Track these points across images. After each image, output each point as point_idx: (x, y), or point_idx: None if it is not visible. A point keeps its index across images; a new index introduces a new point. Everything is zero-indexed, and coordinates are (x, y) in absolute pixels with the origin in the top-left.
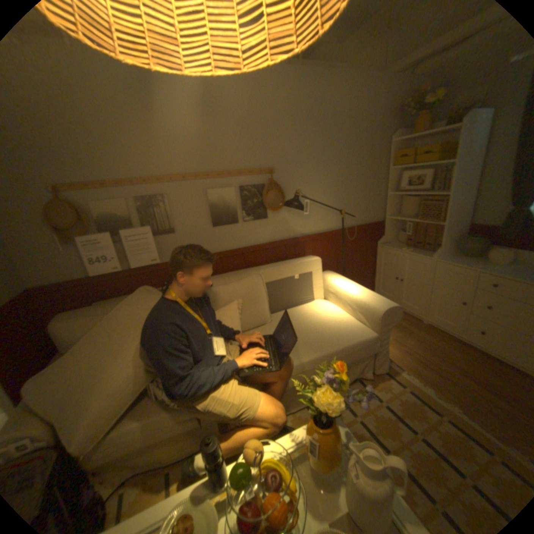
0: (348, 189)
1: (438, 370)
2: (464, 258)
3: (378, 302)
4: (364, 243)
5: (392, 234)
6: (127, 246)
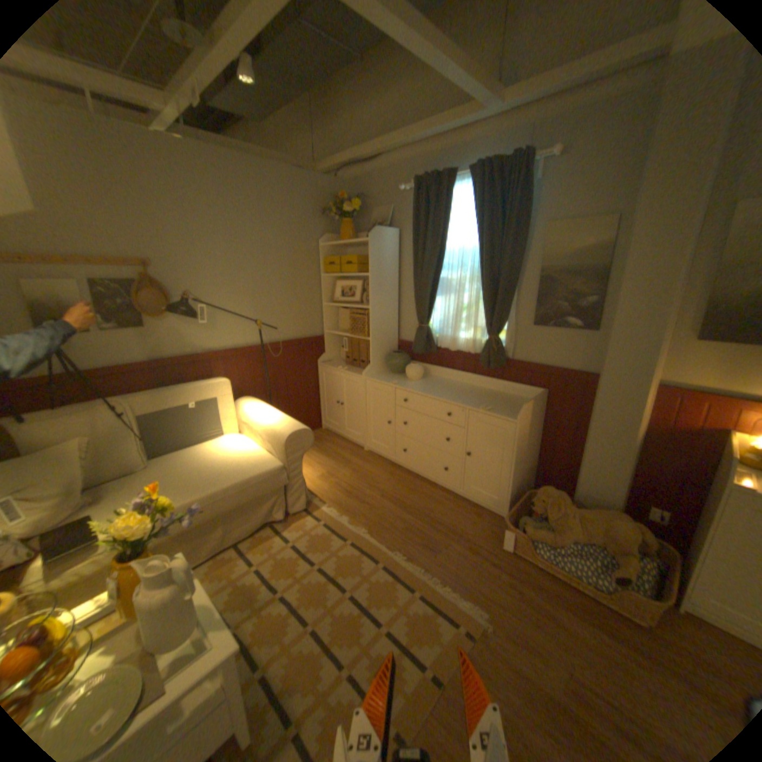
0: (269, 295)
1: (360, 496)
2: (390, 375)
3: (285, 426)
4: (300, 361)
5: (334, 351)
6: None
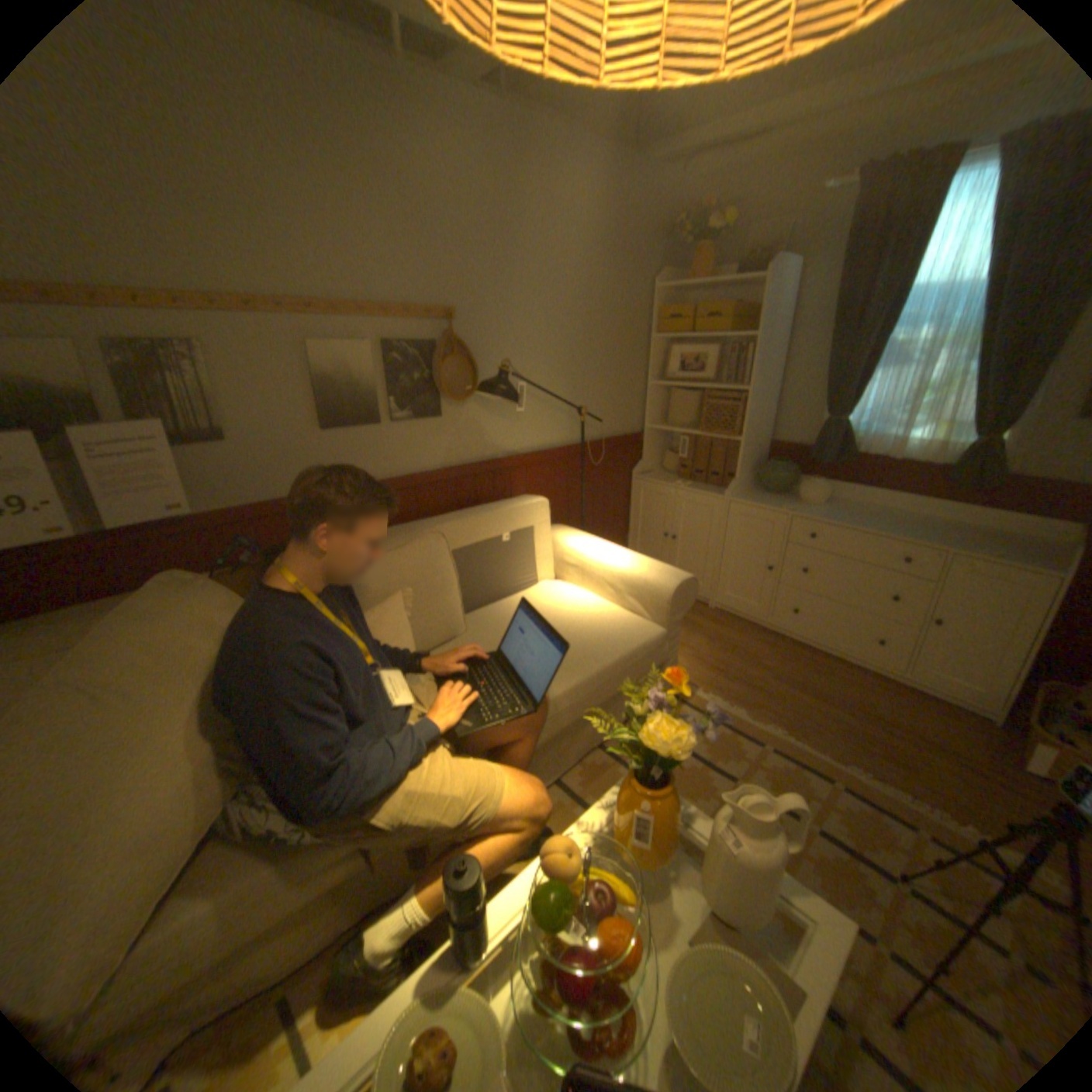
0: (586, 369)
1: (743, 678)
2: (766, 496)
3: (660, 573)
4: (611, 473)
5: (653, 458)
6: (91, 470)
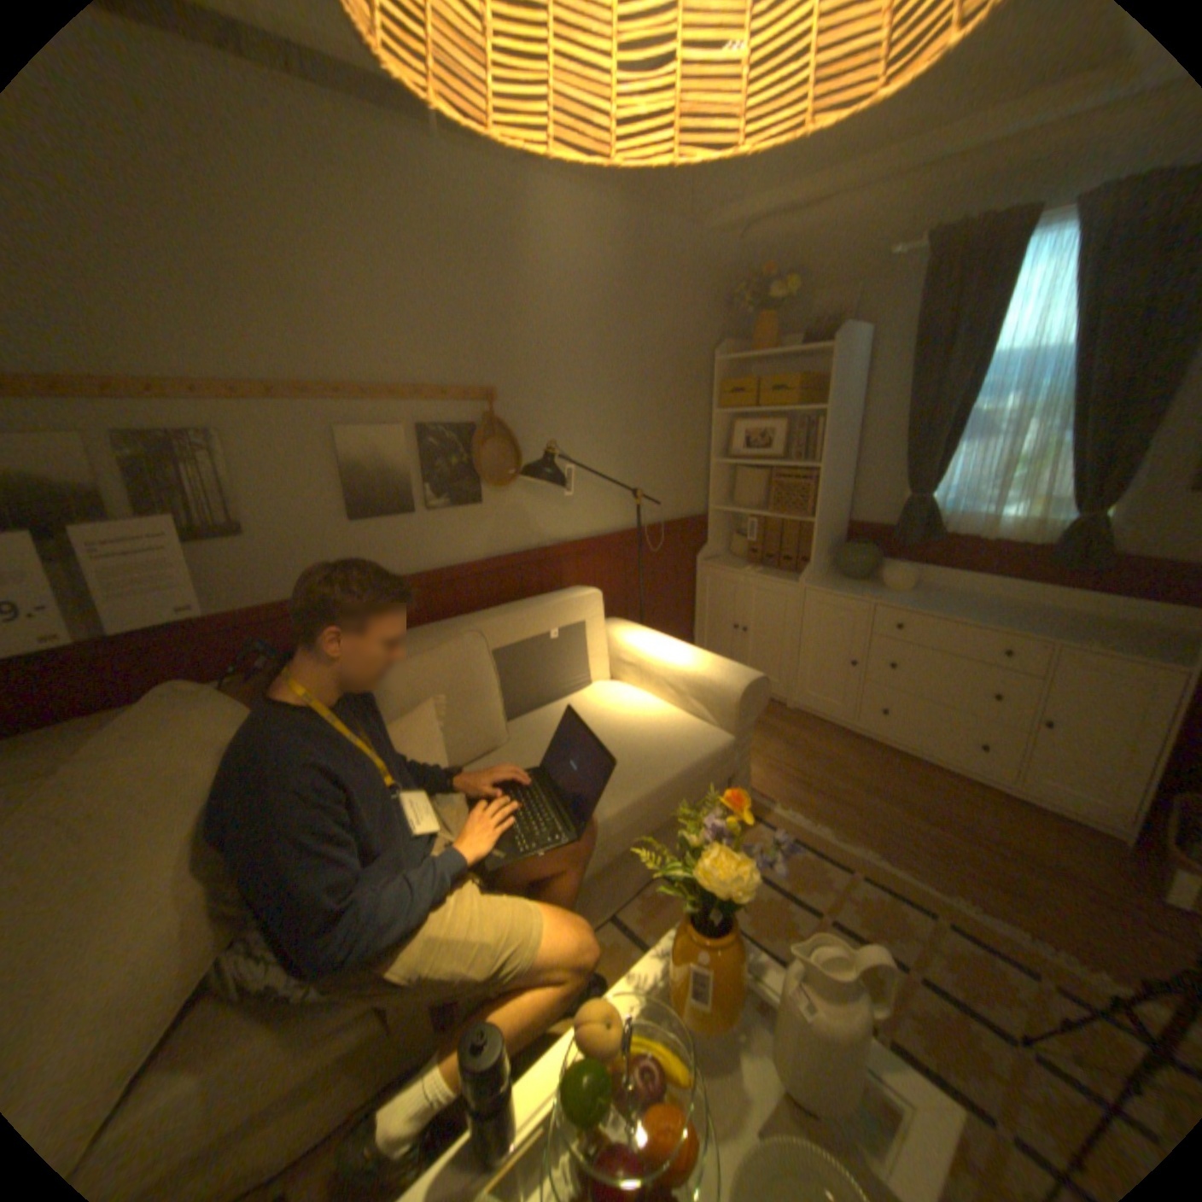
0: (642, 448)
1: (827, 791)
2: (846, 582)
3: (727, 672)
4: (673, 560)
5: (719, 541)
6: (93, 571)
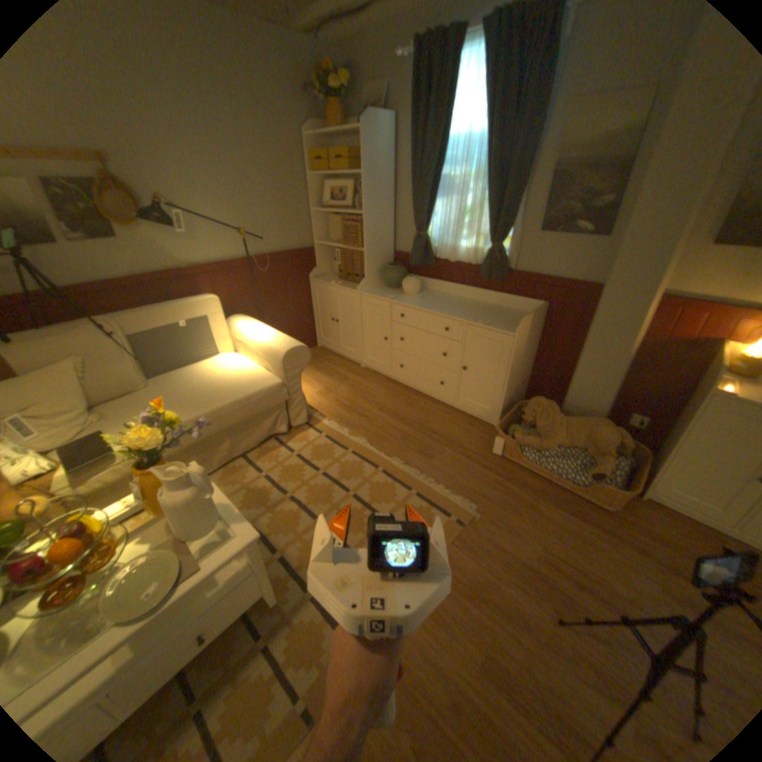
0: (250, 198)
1: (358, 409)
2: (386, 289)
3: (281, 343)
4: (290, 276)
5: (326, 264)
6: None
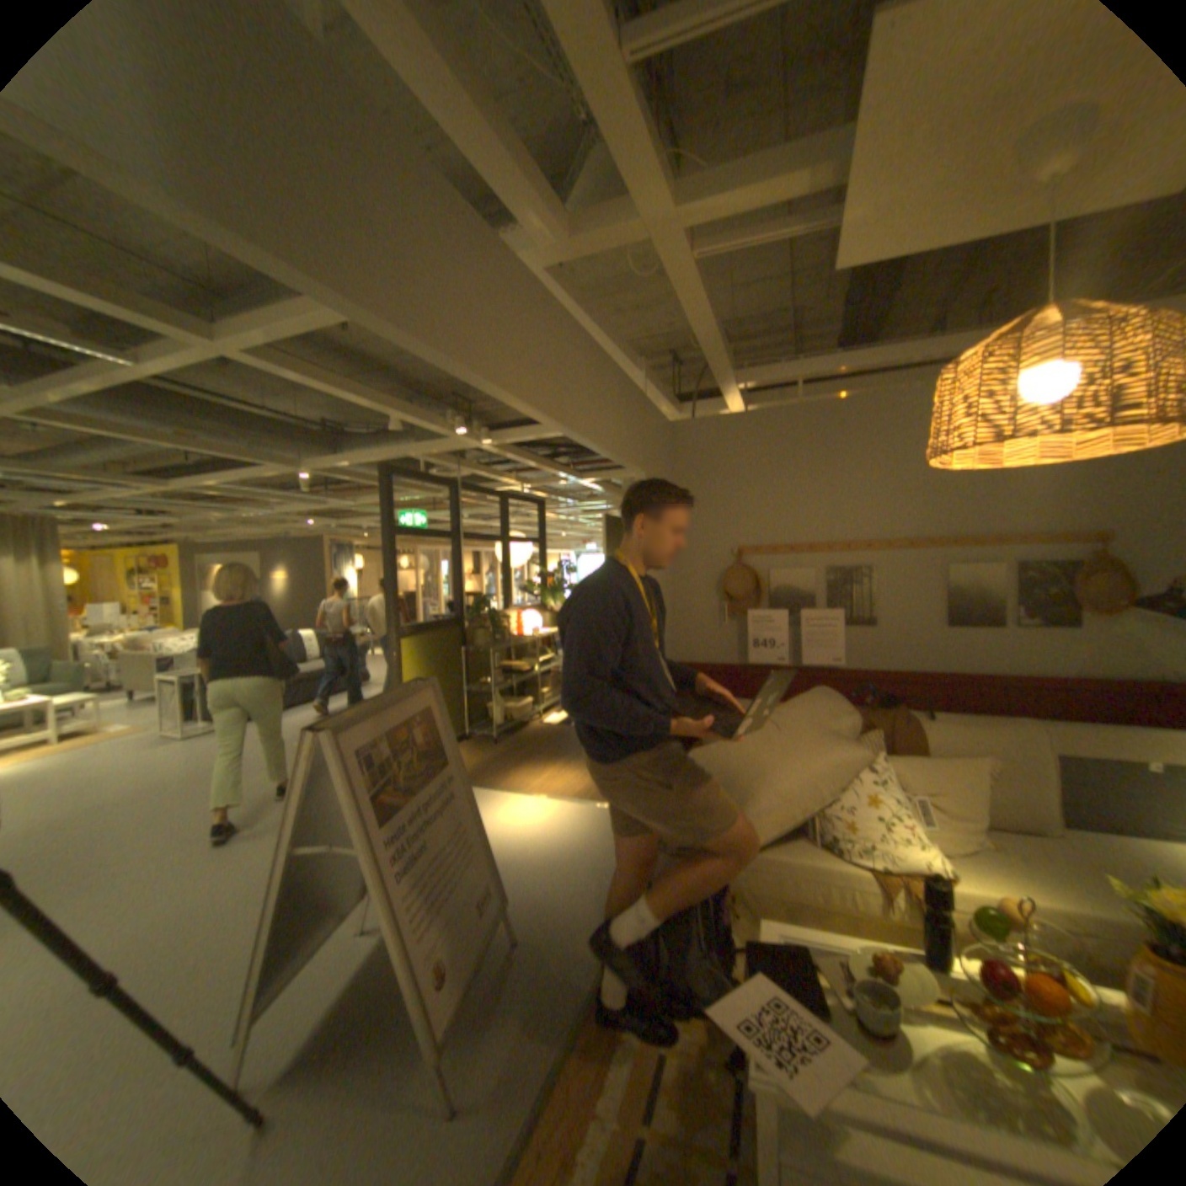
0: None
1: None
2: None
3: None
4: None
5: None
6: (804, 632)
